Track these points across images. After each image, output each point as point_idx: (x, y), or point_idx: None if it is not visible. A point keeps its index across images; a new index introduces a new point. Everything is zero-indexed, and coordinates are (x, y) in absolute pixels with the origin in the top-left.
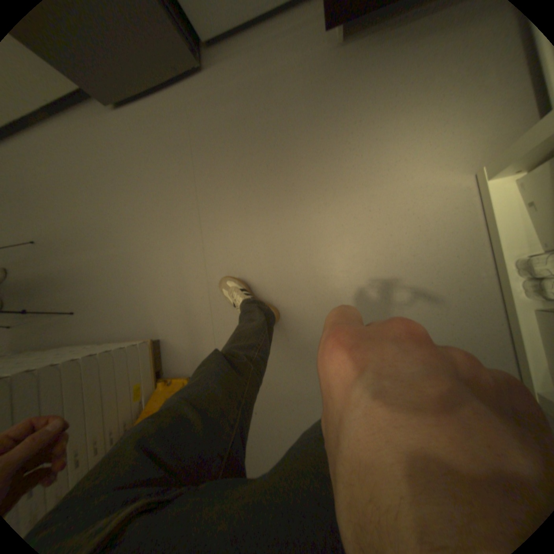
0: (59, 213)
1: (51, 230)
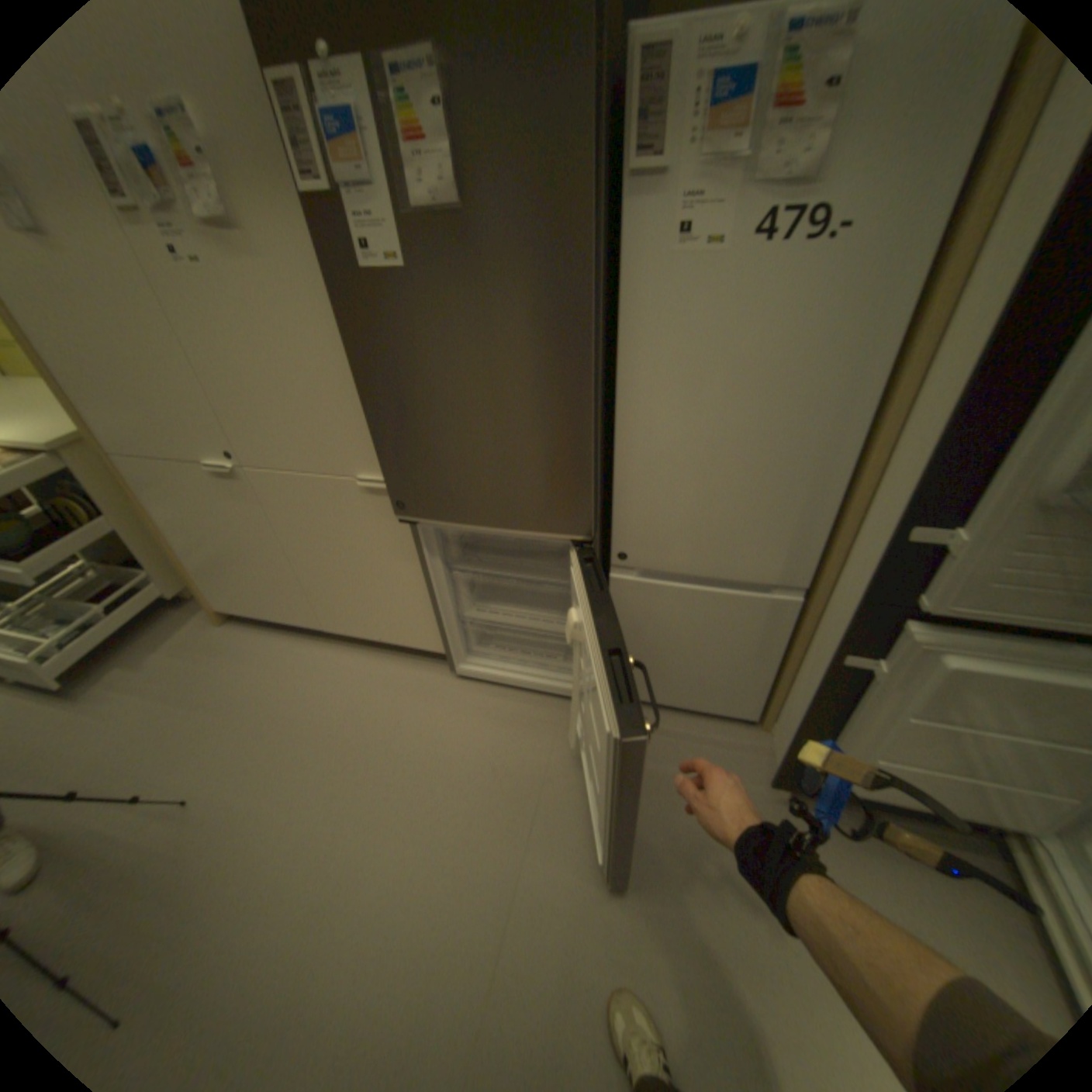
0: (266, 780)
1: (230, 800)
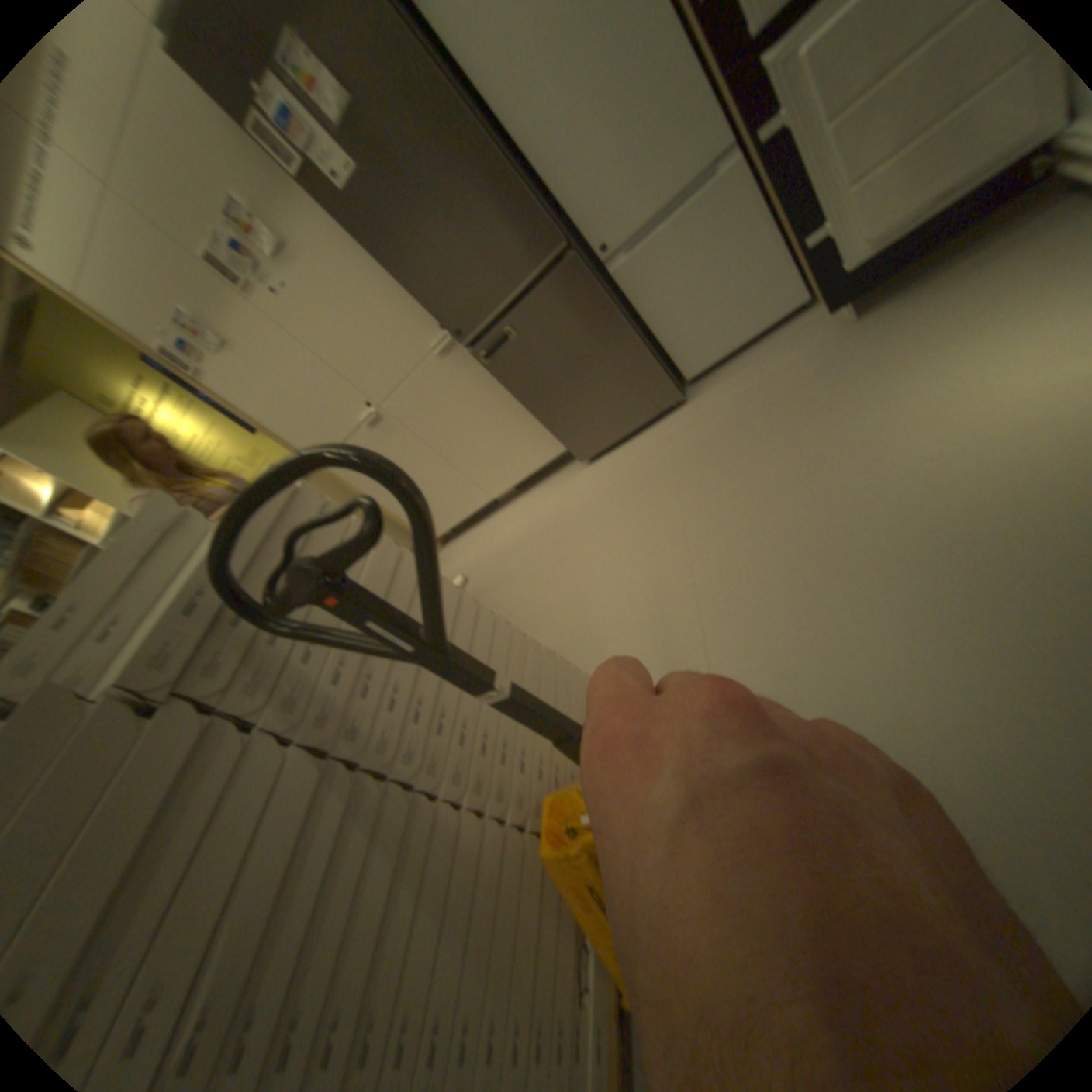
0: (511, 573)
1: (499, 592)
